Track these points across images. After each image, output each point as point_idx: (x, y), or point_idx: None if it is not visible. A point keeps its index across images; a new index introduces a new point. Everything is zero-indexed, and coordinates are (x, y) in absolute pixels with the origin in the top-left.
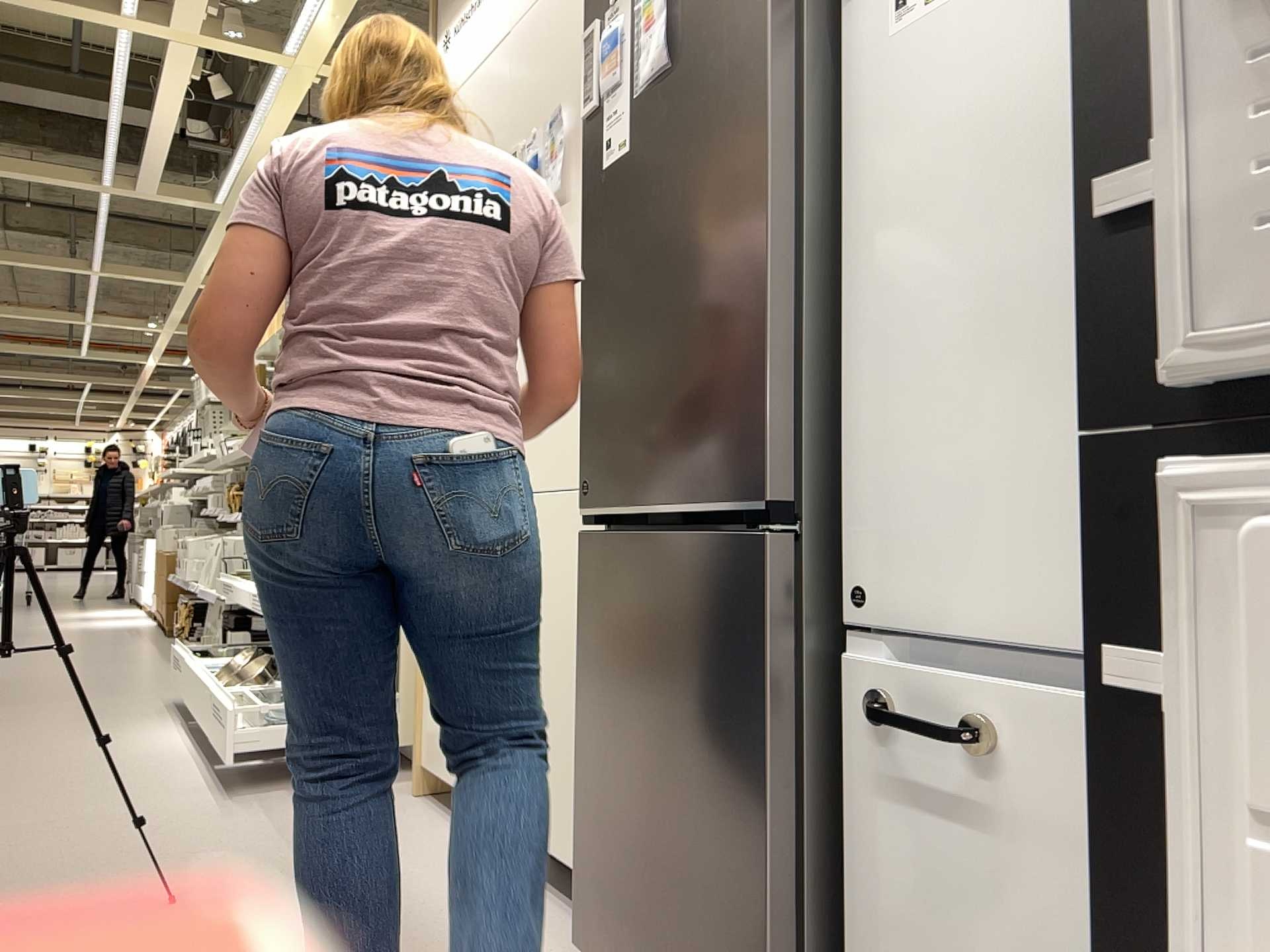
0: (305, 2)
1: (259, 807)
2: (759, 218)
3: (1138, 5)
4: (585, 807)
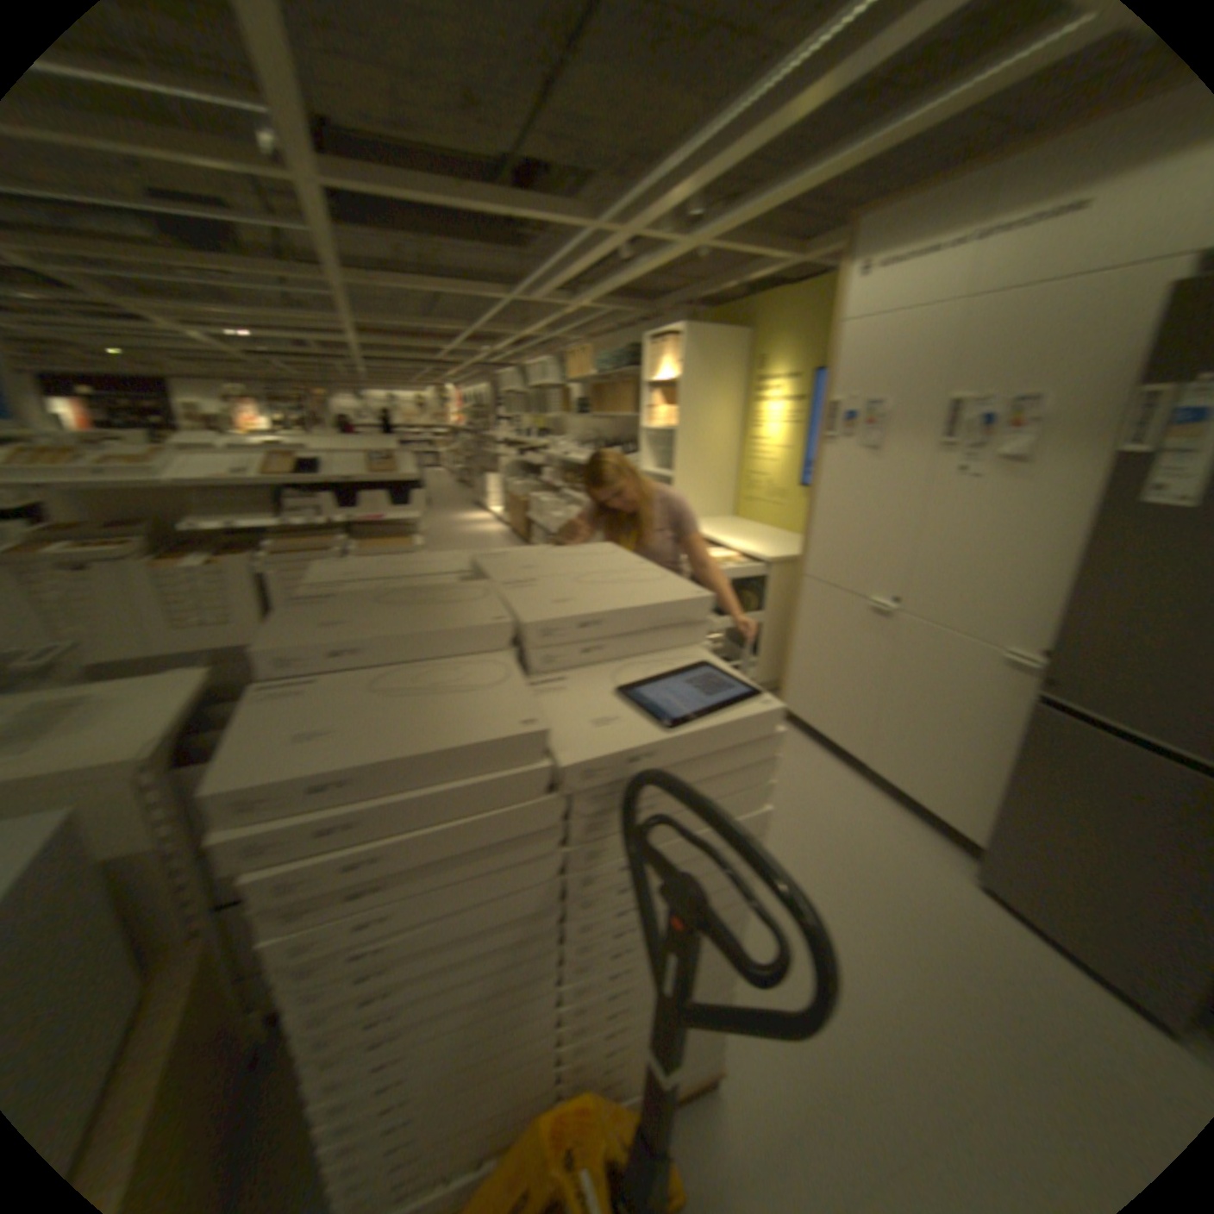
0: (727, 210)
1: None
2: None
3: None
4: (1004, 827)
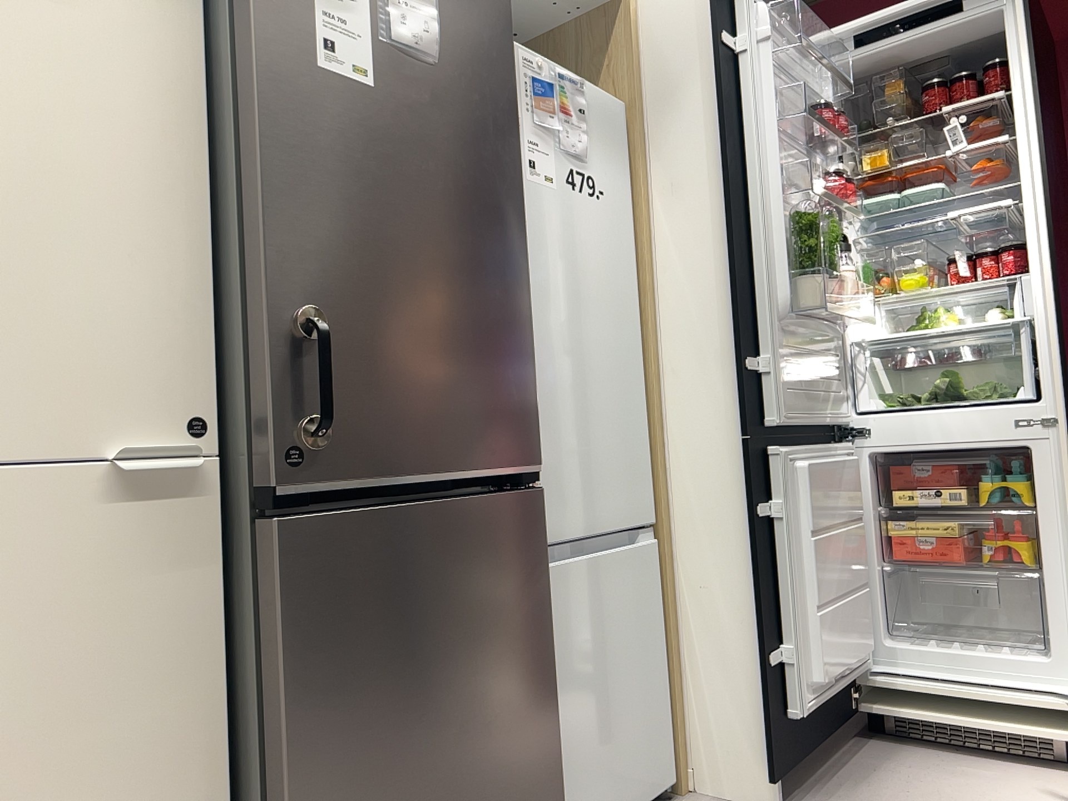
0: None
1: None
2: (520, 256)
3: (745, 305)
4: None
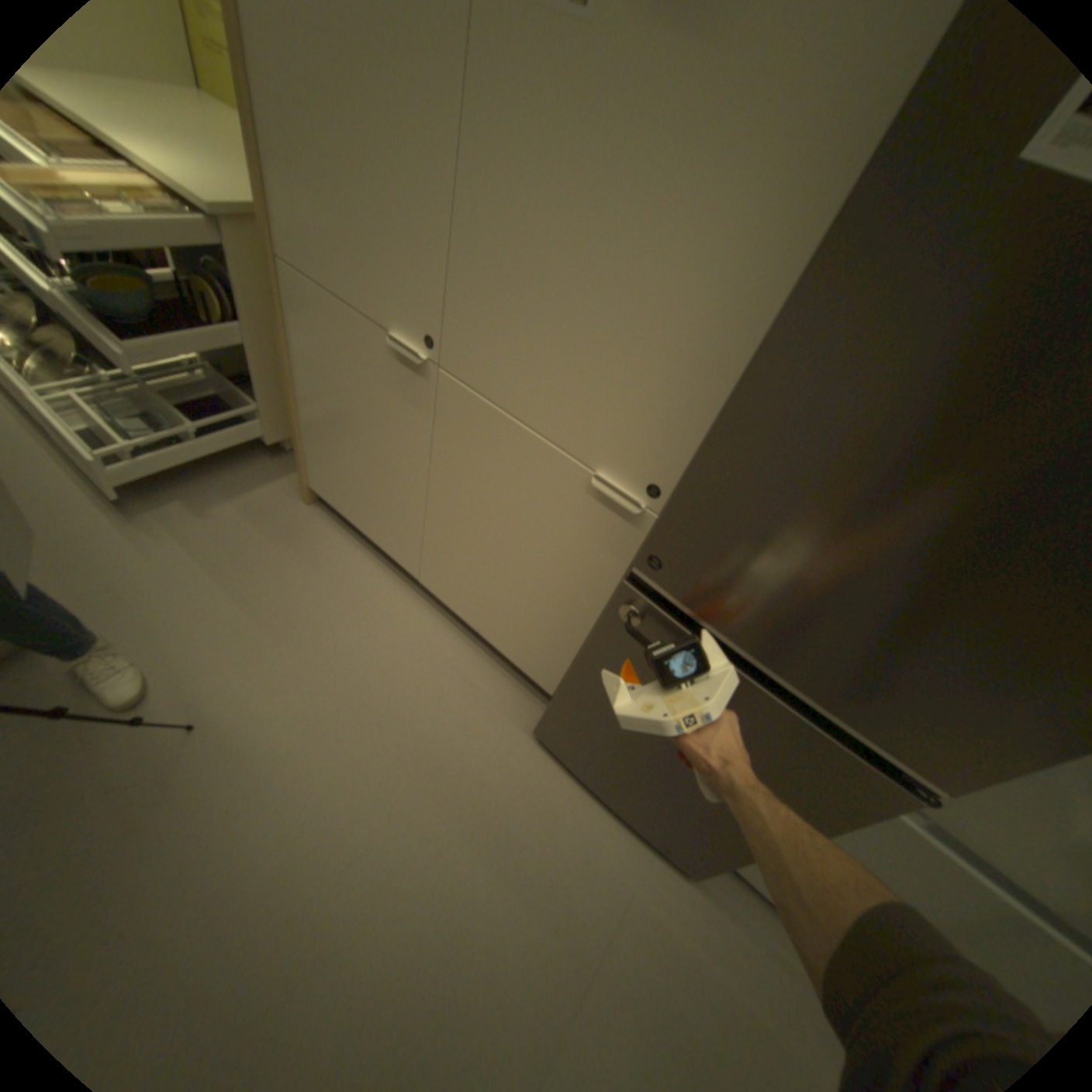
0: None
1: (172, 535)
2: None
3: None
4: (566, 698)
